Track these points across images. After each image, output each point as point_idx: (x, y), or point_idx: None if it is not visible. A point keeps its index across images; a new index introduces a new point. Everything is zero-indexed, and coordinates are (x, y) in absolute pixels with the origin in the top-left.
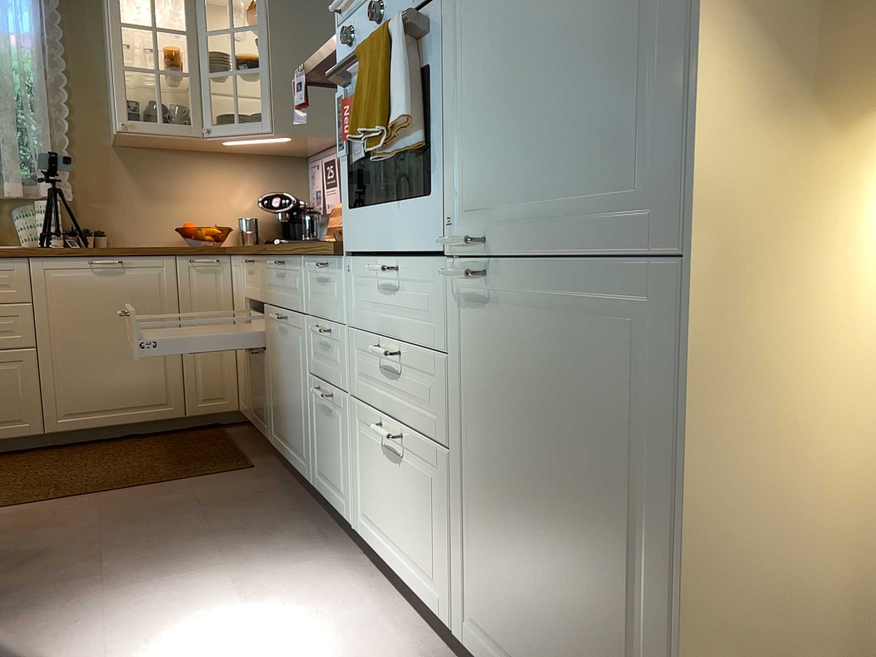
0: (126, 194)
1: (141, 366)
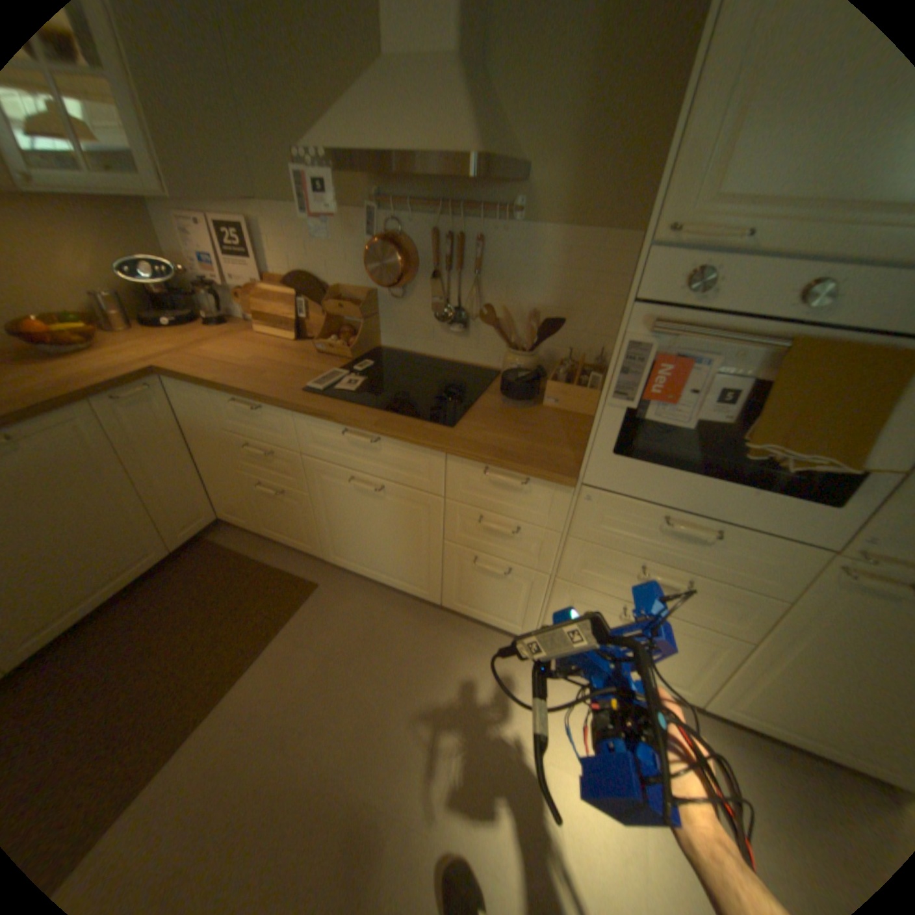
0: None
1: (101, 538)
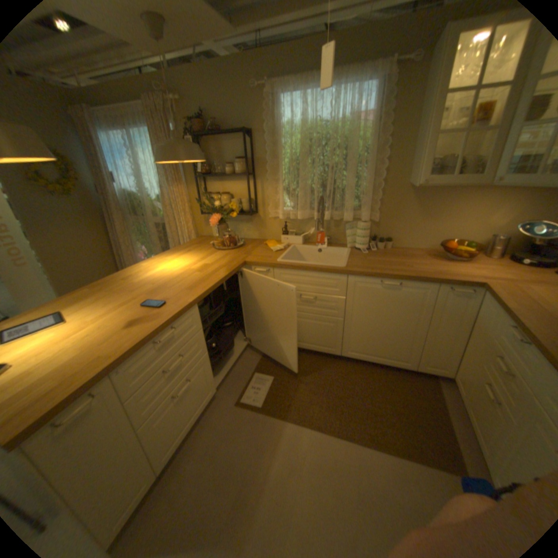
0: (411, 215)
1: (399, 340)
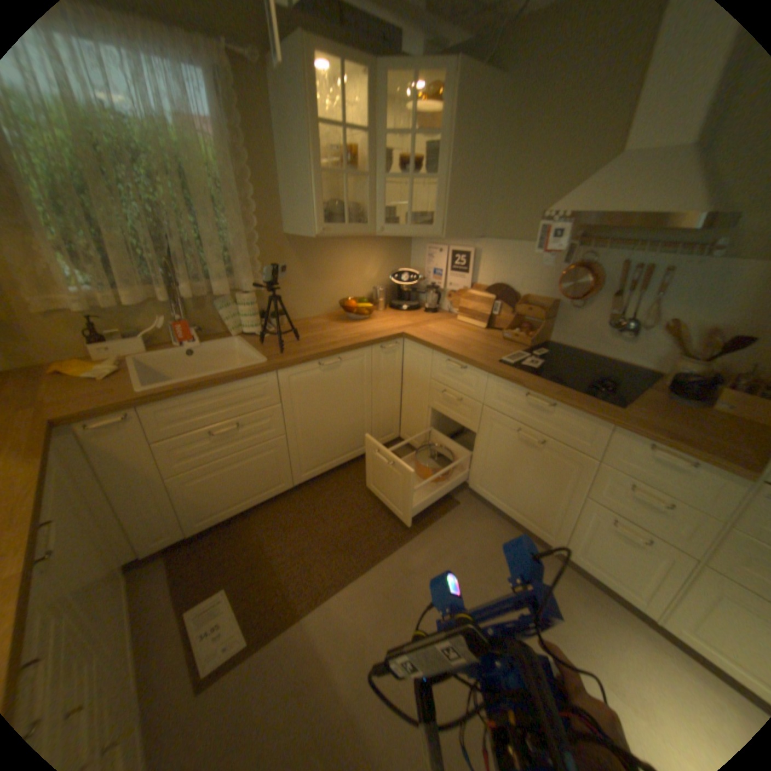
0: (295, 277)
1: (349, 427)
